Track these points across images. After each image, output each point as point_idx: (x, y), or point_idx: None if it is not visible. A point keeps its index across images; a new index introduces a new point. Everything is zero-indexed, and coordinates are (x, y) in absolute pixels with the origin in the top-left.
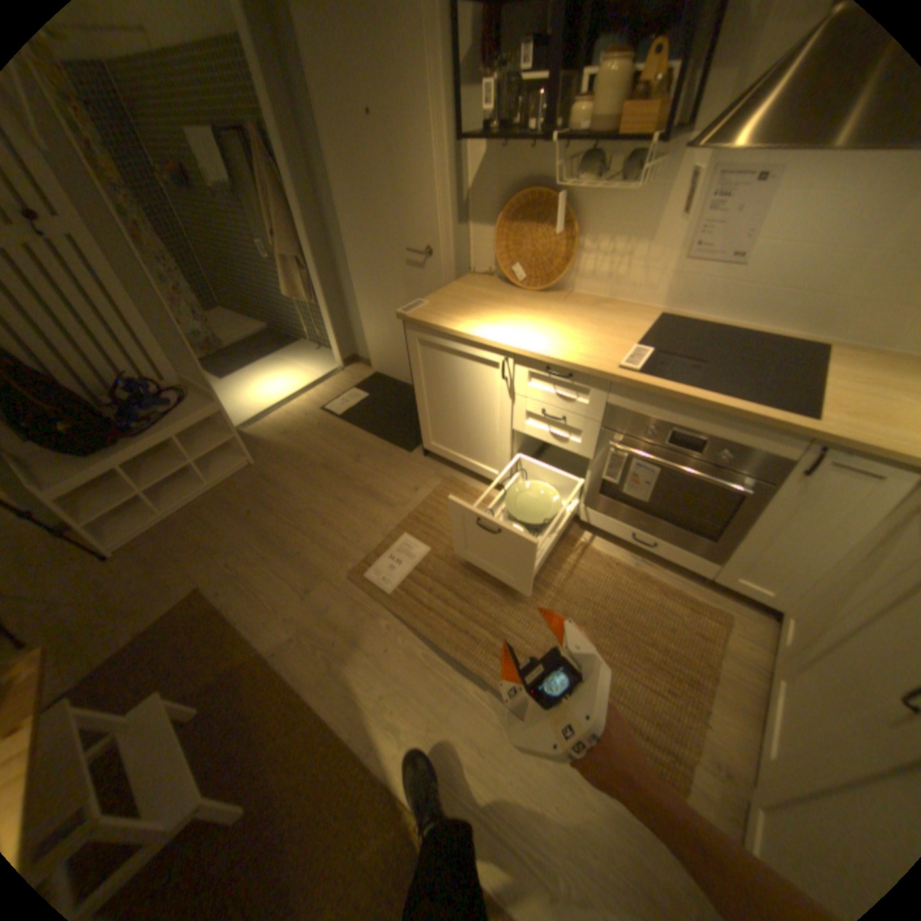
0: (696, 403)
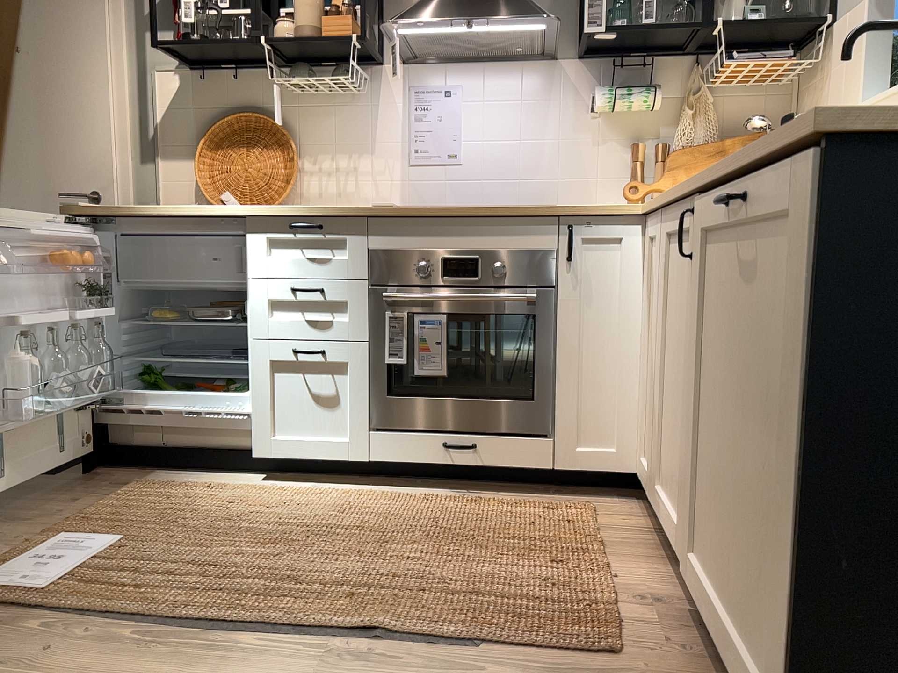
0: (456, 215)
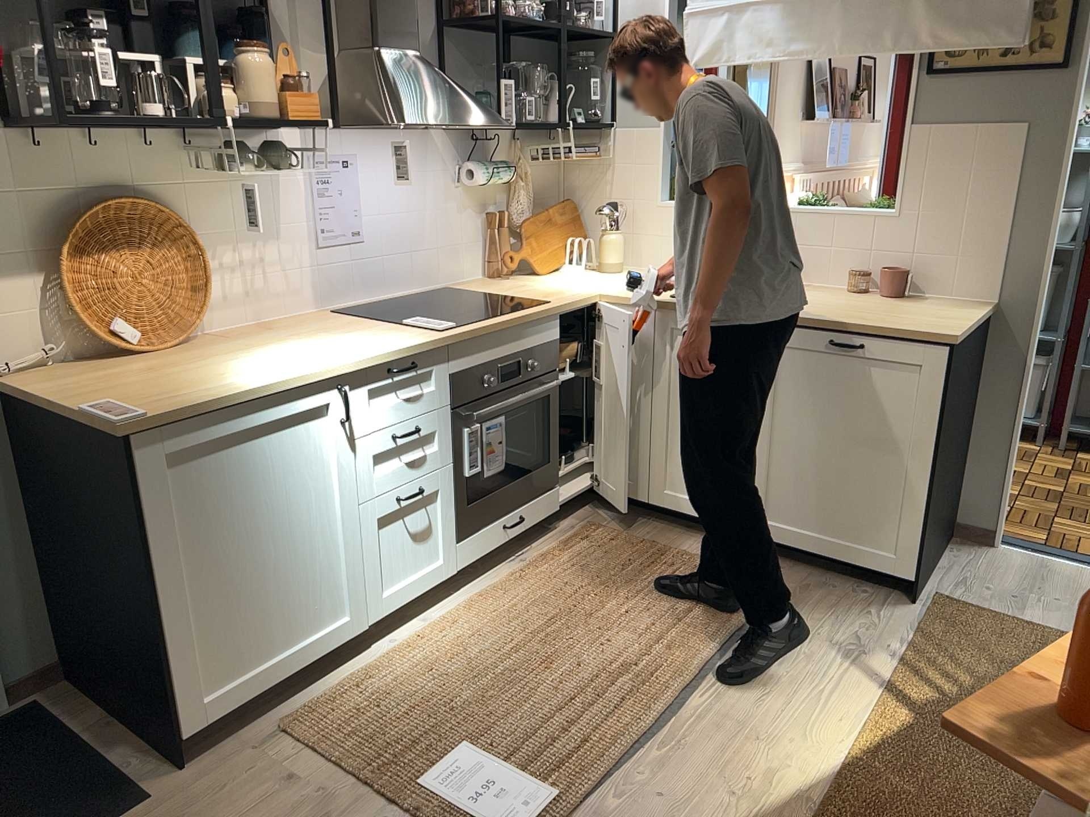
0: (507, 326)
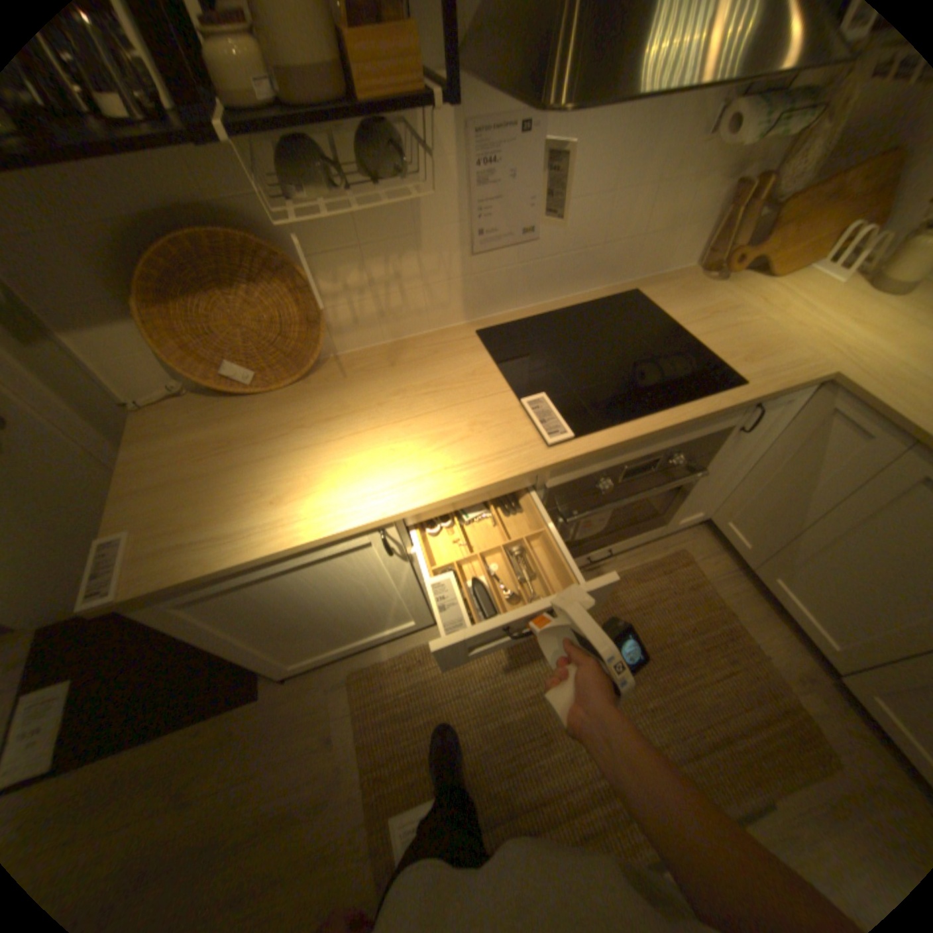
0: (653, 434)
